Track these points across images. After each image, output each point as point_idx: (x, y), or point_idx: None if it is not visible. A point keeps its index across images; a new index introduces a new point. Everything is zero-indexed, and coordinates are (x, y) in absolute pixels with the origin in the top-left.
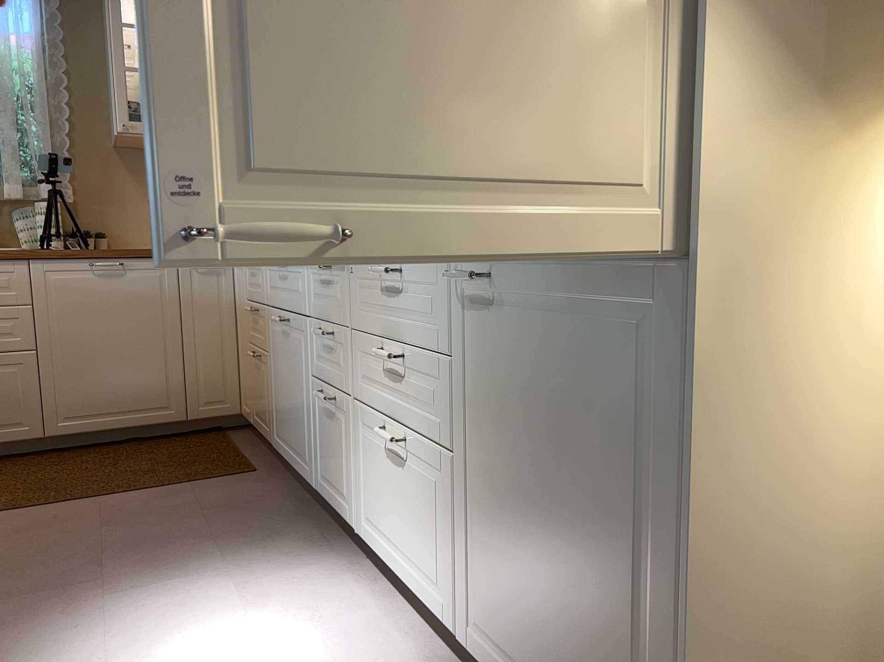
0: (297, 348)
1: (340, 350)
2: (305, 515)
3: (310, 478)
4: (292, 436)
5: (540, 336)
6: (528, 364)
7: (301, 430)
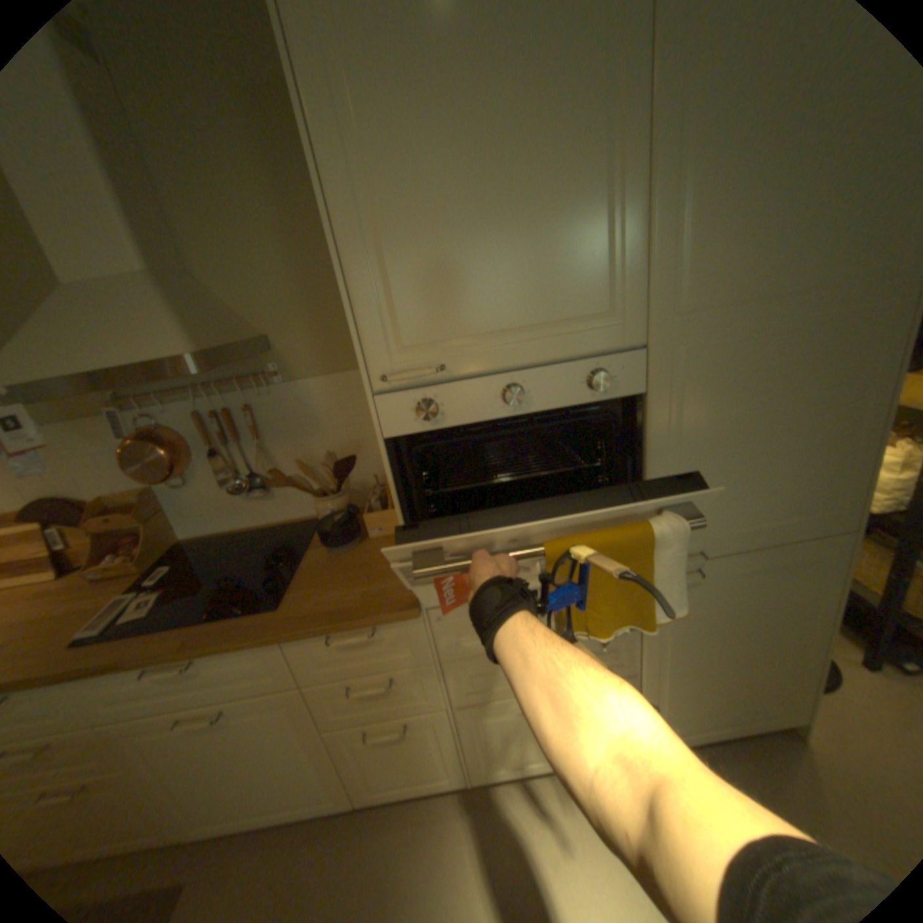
0: (259, 728)
1: (408, 688)
2: (346, 839)
3: (334, 809)
4: (262, 804)
5: (739, 589)
6: (725, 604)
7: (292, 789)
